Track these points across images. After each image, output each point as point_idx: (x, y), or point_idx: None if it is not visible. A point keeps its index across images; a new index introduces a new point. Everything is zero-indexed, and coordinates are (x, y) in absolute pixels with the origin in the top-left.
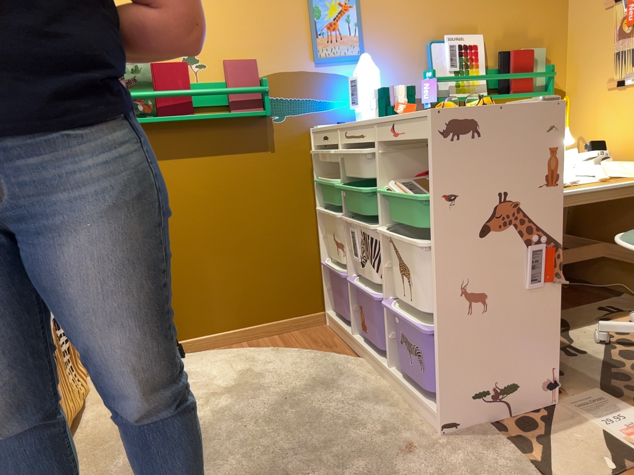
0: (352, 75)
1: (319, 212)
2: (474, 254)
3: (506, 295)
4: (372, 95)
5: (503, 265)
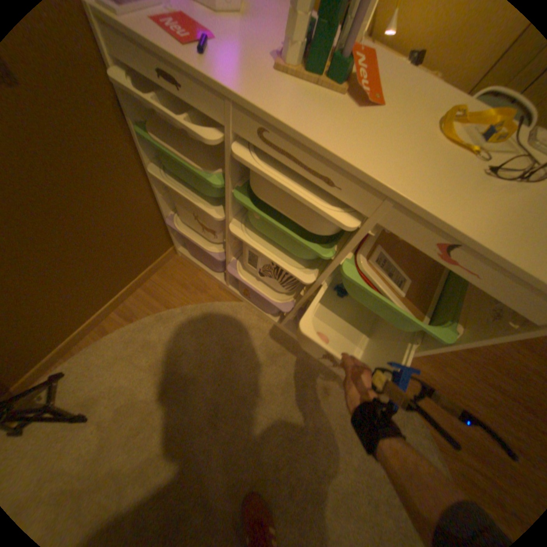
0: None
1: (151, 171)
2: None
3: None
4: None
5: None
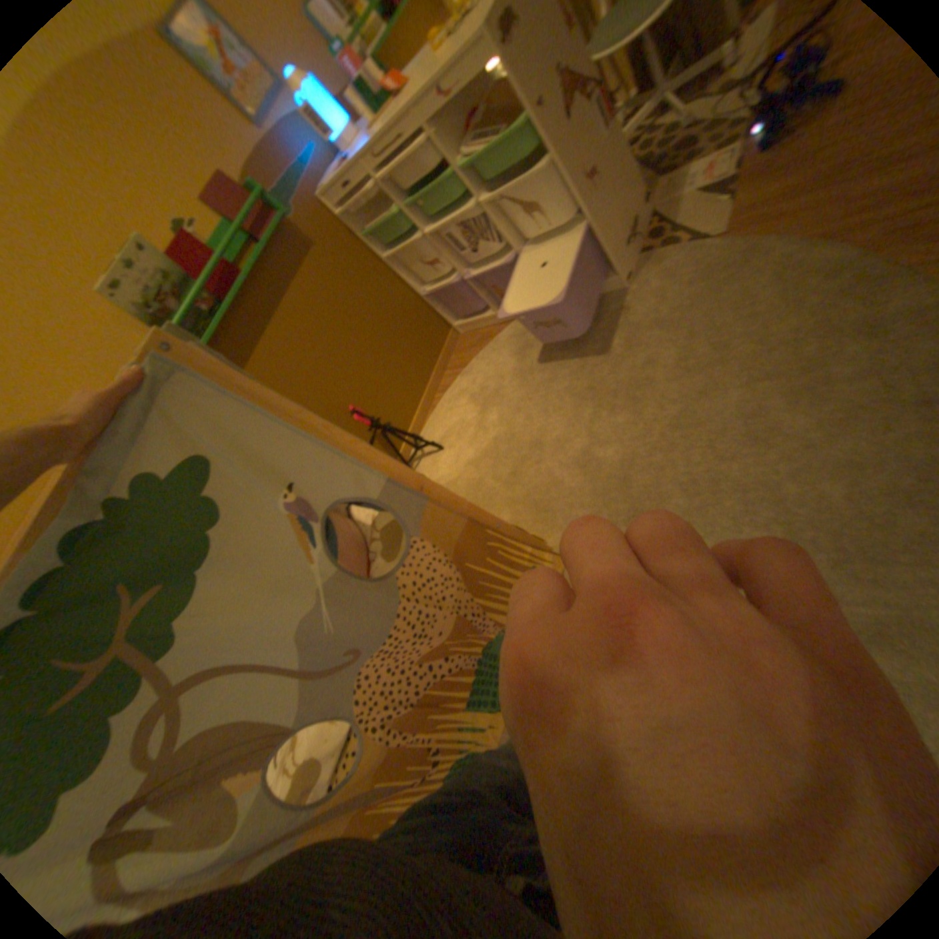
0: (290, 108)
1: (388, 260)
2: (575, 133)
3: (603, 149)
4: (333, 105)
5: (589, 126)
